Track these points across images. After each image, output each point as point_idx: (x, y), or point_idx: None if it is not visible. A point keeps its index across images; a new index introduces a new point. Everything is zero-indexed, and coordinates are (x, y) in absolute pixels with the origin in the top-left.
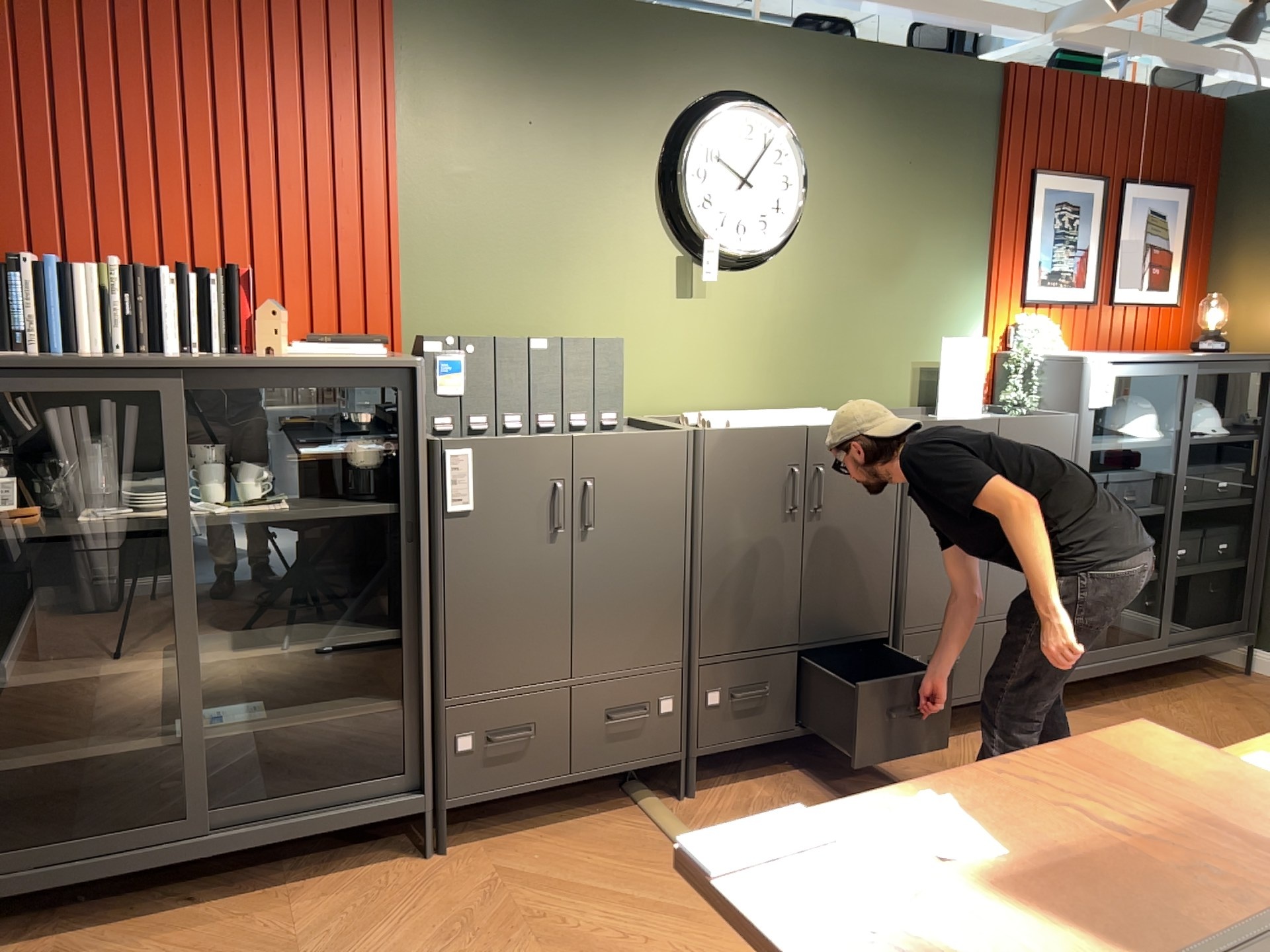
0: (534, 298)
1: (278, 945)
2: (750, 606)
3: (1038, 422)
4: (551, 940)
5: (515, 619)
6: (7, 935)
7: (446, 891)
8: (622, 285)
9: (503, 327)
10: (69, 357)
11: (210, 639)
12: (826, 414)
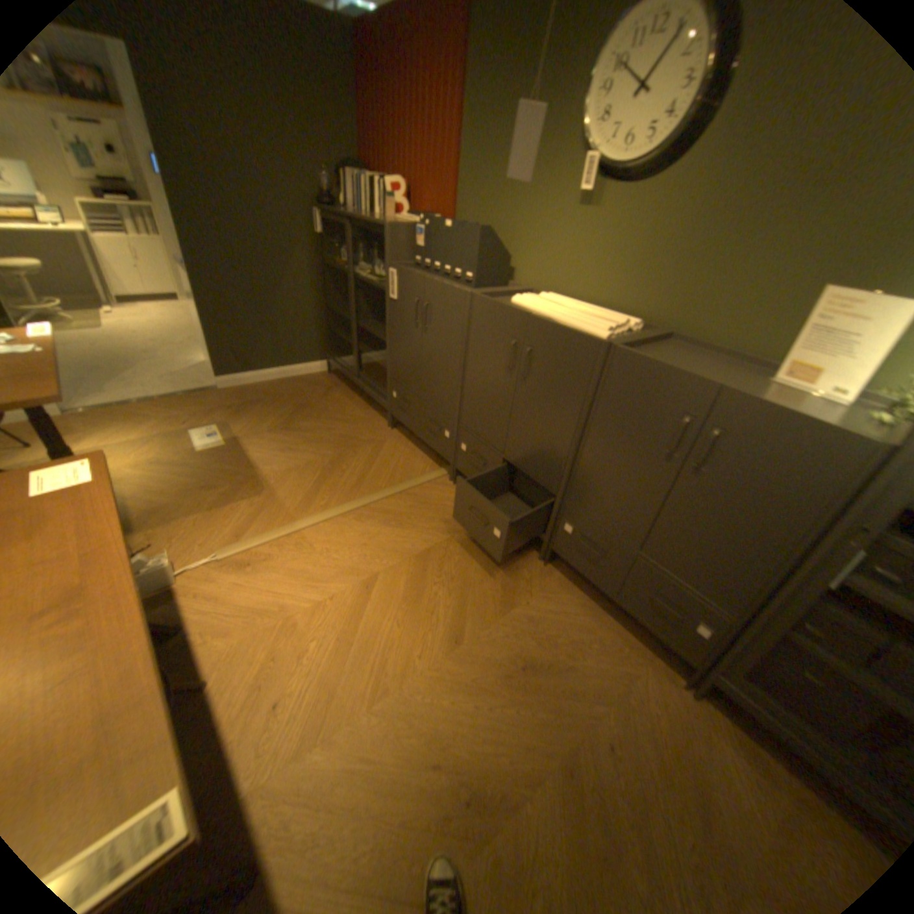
0: (503, 199)
1: (339, 412)
2: (482, 412)
3: (787, 415)
4: (342, 456)
5: (406, 356)
6: (342, 379)
7: (369, 433)
8: (546, 193)
9: (488, 217)
10: (357, 211)
11: (372, 322)
12: (601, 319)
